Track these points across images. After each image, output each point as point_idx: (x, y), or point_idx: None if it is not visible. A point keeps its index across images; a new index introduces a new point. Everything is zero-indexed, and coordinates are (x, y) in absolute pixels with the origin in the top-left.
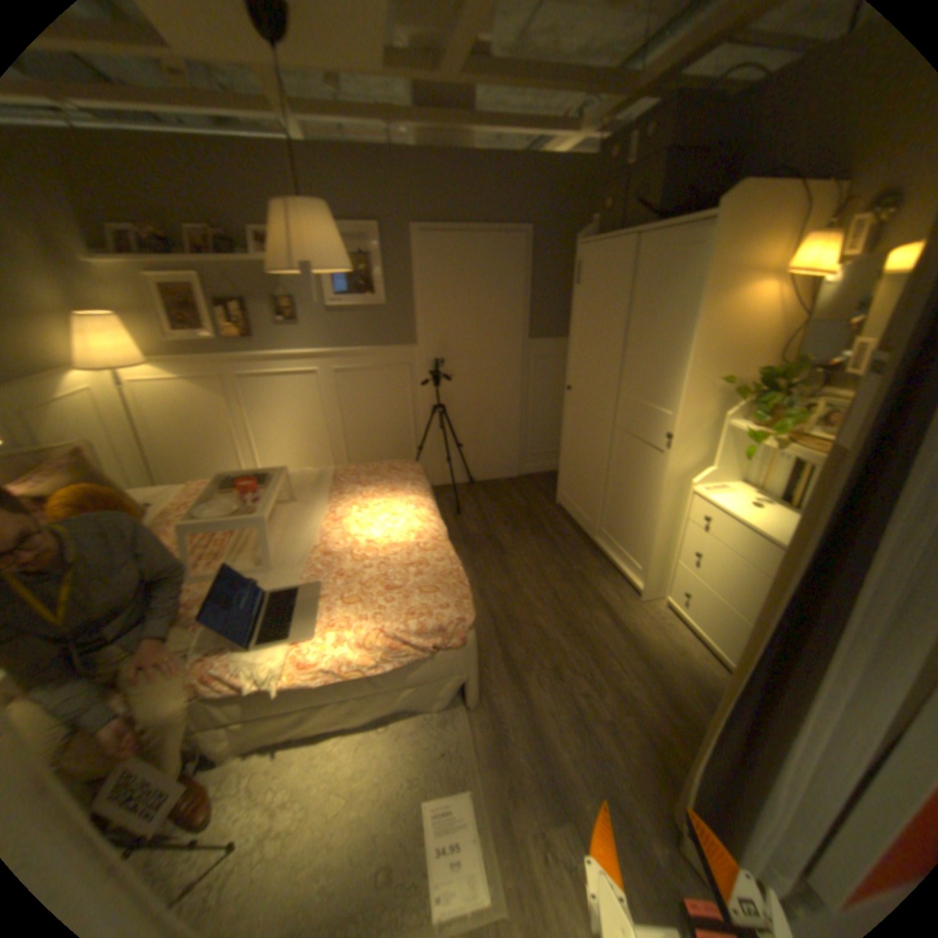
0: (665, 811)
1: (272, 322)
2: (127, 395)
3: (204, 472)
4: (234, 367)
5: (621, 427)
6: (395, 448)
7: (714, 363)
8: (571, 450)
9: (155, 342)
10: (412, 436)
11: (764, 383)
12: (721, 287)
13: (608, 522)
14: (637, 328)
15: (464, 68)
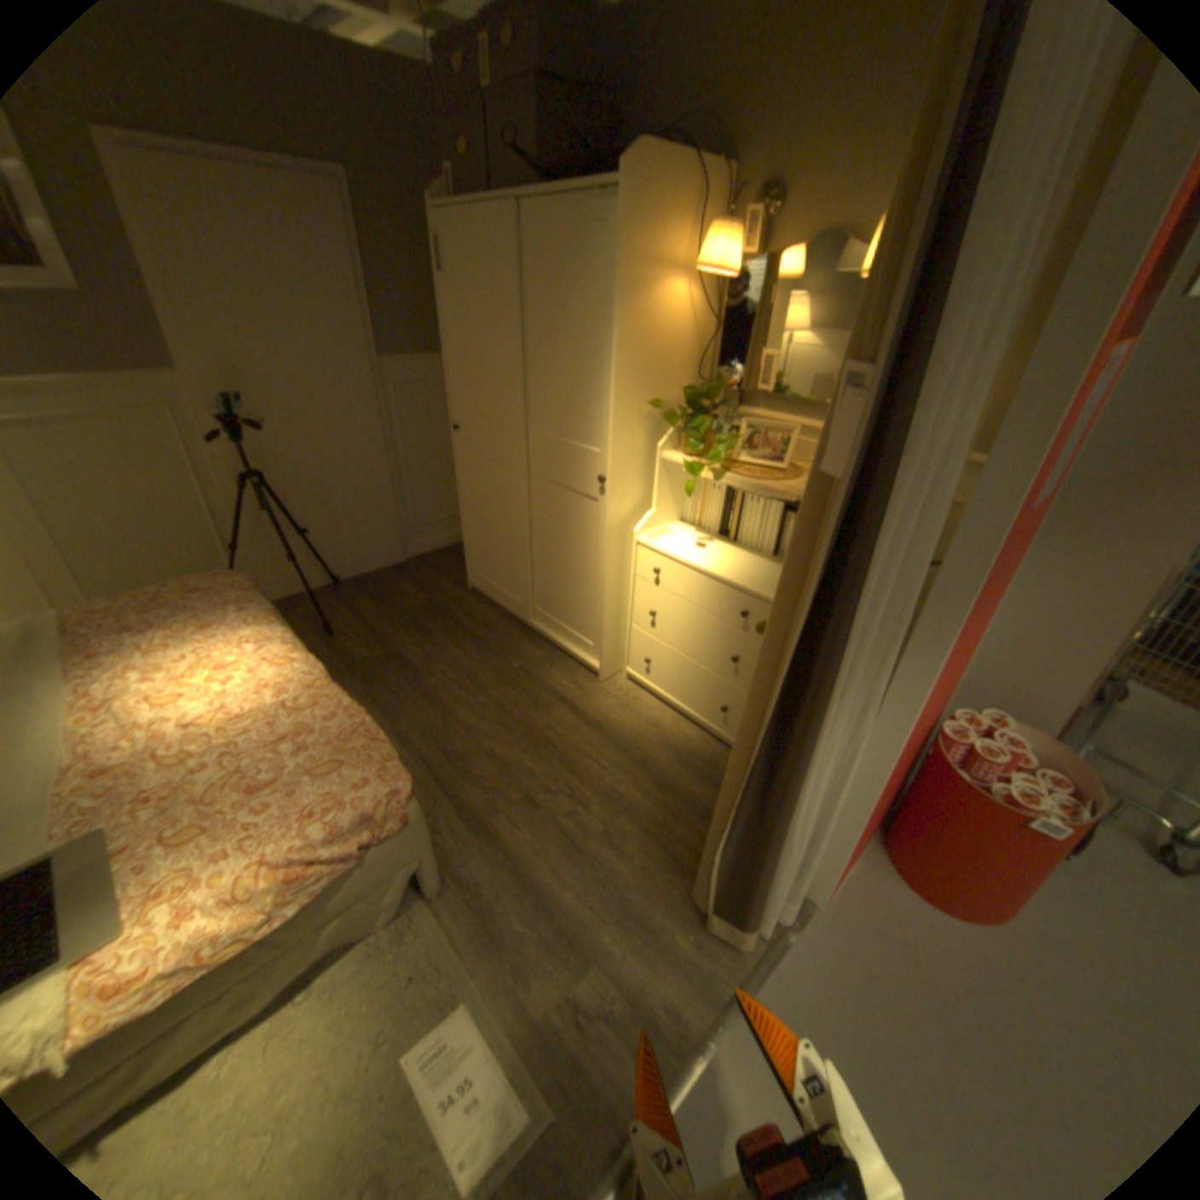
0: (684, 900)
1: None
2: None
3: None
4: None
5: (539, 475)
6: (180, 555)
7: (637, 383)
8: (476, 513)
9: None
10: (209, 529)
11: (685, 405)
12: (633, 285)
13: (542, 598)
14: (536, 340)
15: None
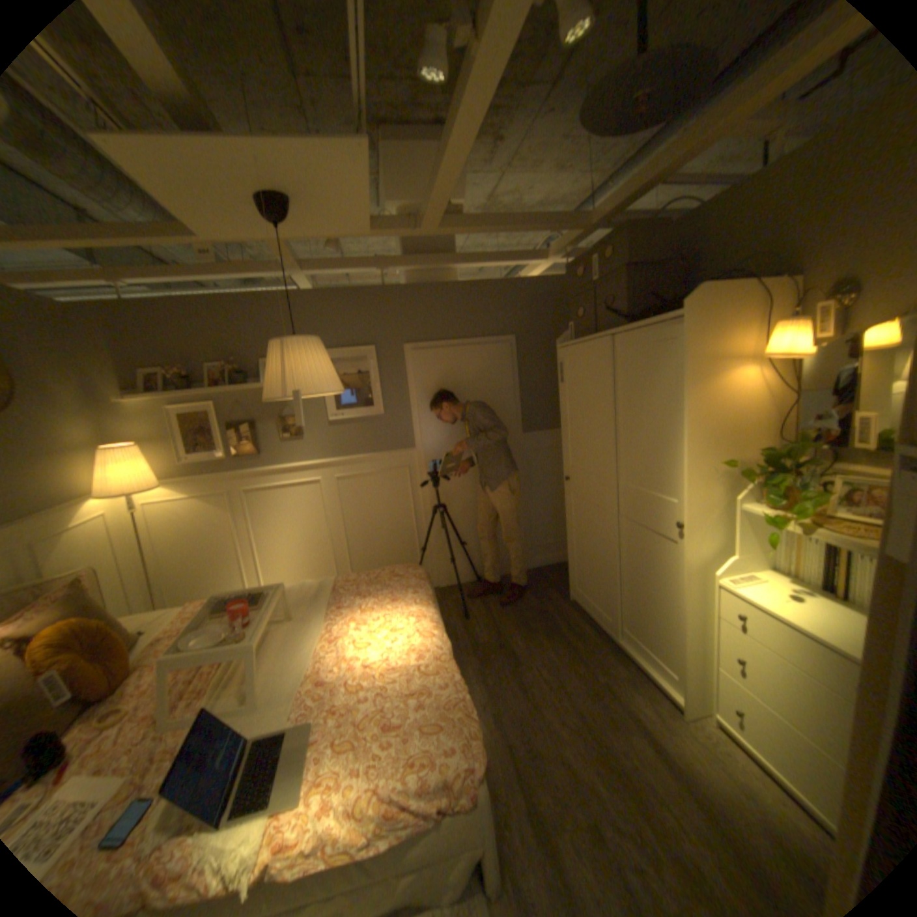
0: None
1: (277, 439)
2: (136, 517)
3: (204, 589)
4: (239, 483)
5: (626, 516)
6: (396, 550)
7: (710, 448)
8: (577, 541)
9: (167, 465)
10: (413, 536)
11: (768, 463)
12: (701, 377)
13: (628, 621)
14: (624, 419)
15: (439, 223)
